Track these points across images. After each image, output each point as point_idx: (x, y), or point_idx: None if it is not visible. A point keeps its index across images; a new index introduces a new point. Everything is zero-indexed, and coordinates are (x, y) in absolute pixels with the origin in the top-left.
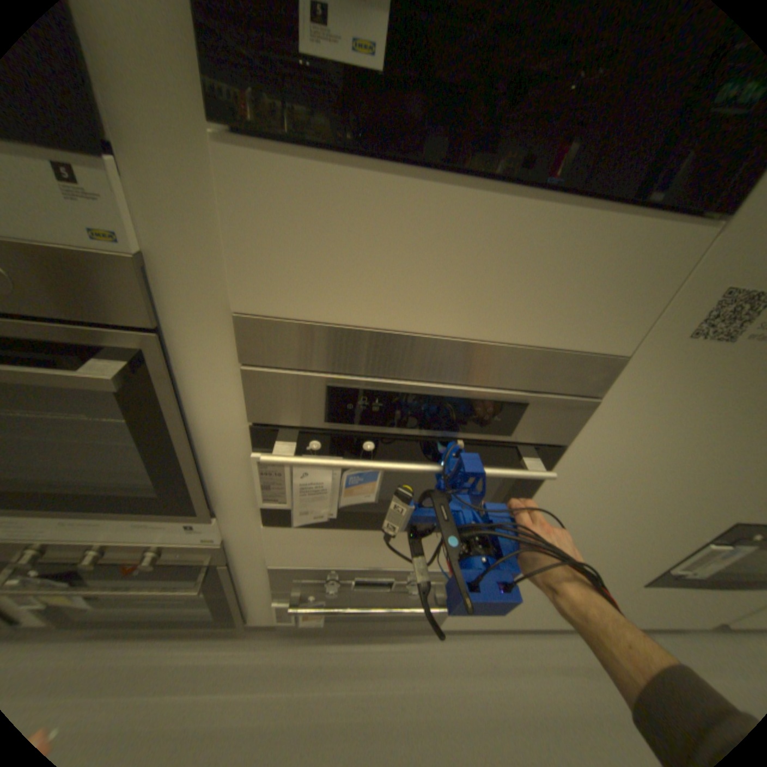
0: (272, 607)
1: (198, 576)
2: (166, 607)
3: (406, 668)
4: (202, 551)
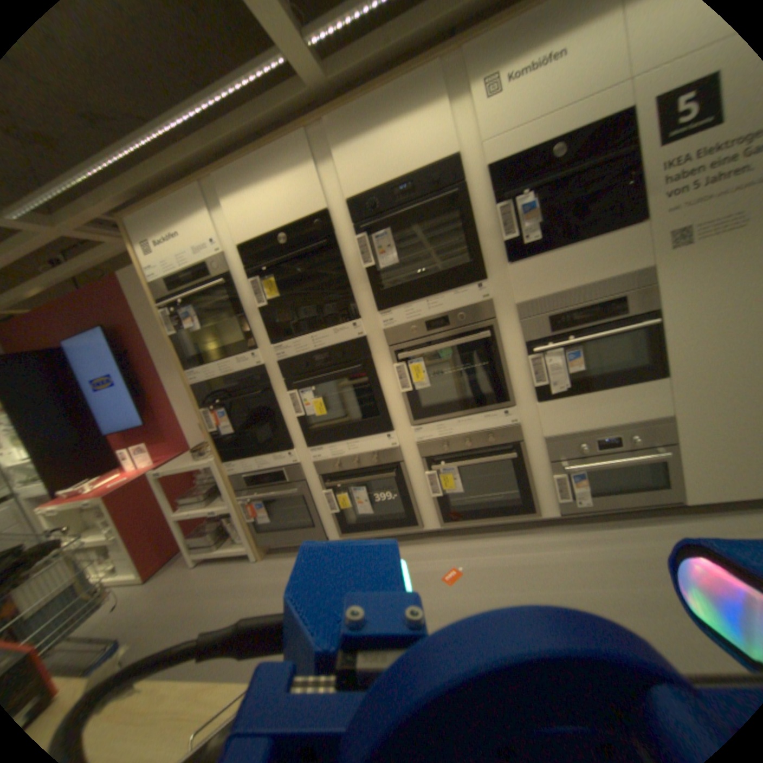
0: (554, 478)
1: (512, 450)
2: (491, 507)
3: (672, 534)
4: (513, 426)
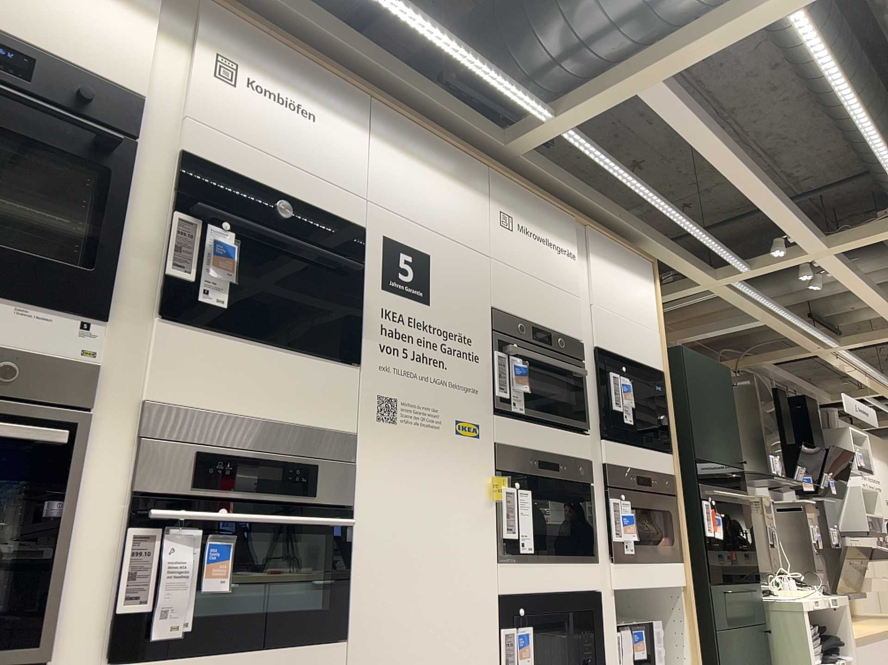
0: None
1: None
2: None
3: None
4: None
